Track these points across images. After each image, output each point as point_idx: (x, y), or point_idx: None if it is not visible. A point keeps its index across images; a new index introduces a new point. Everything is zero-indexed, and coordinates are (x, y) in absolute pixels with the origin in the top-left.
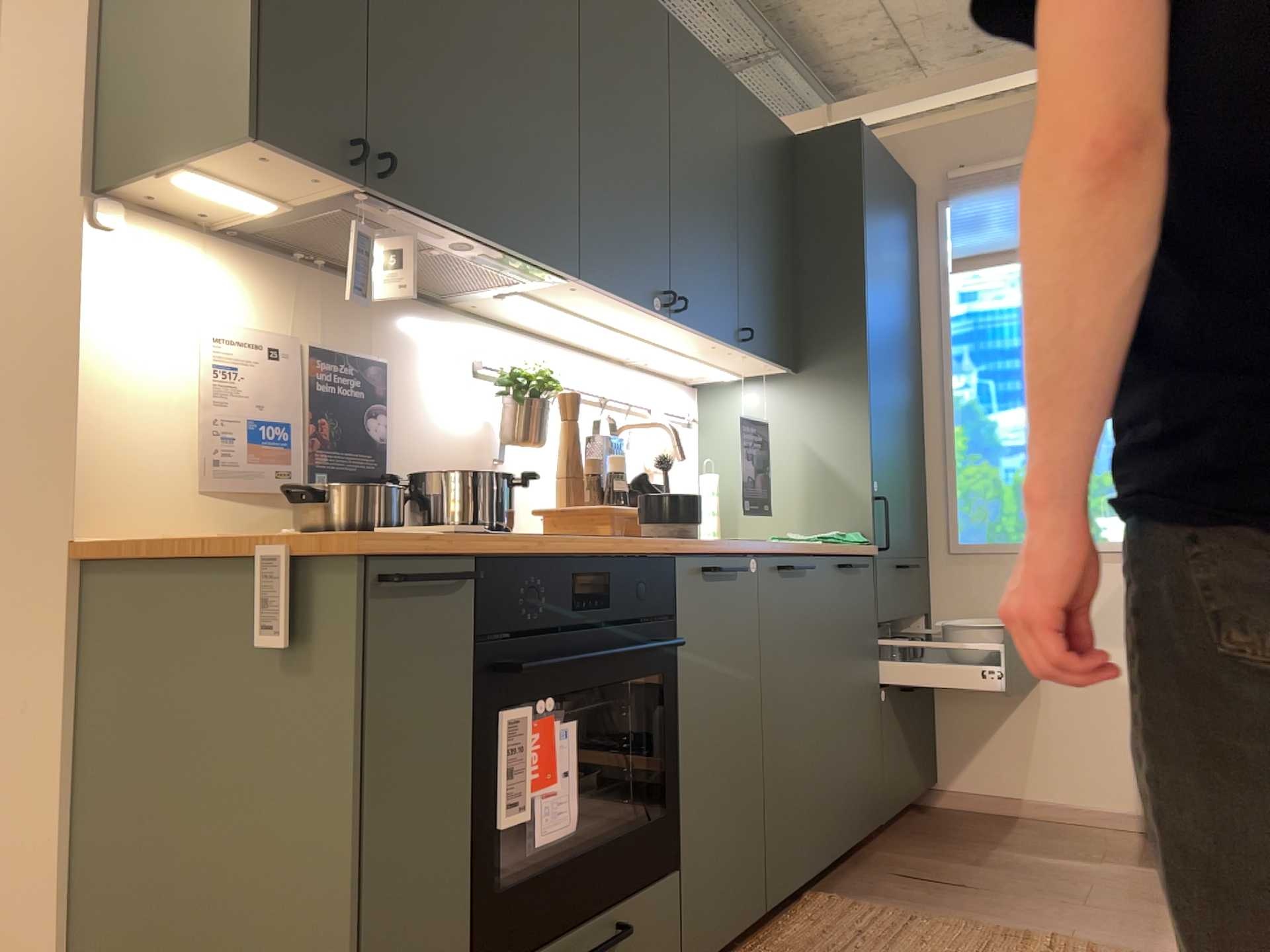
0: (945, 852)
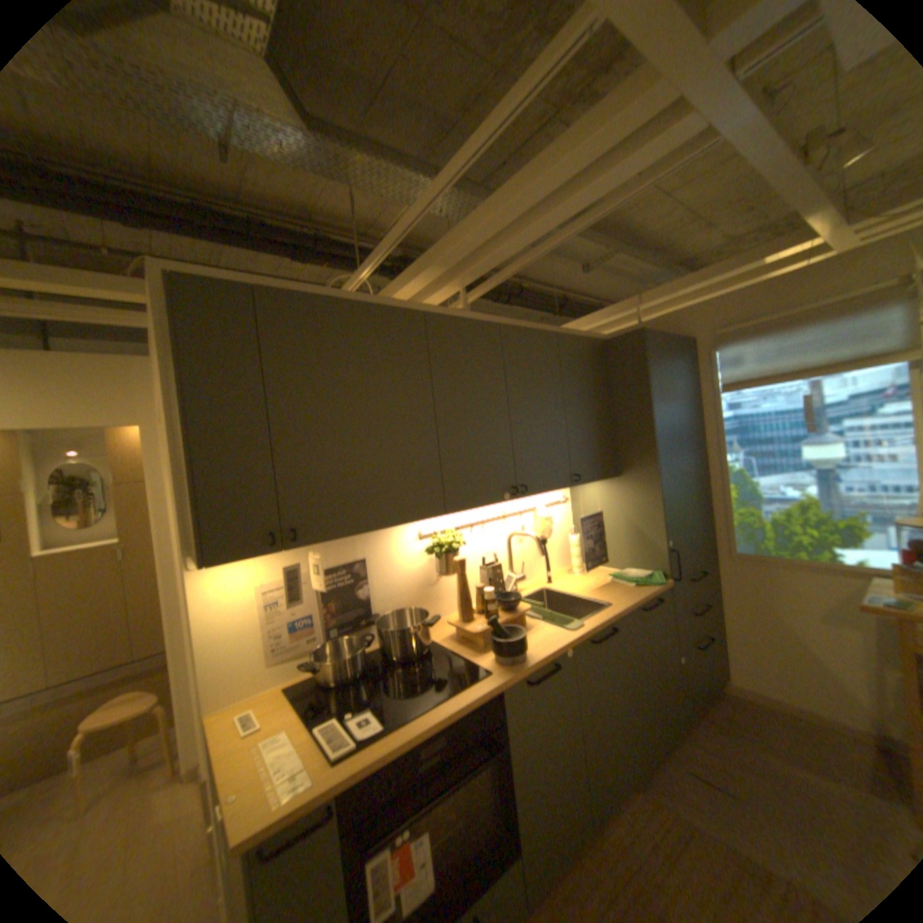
0: (727, 752)
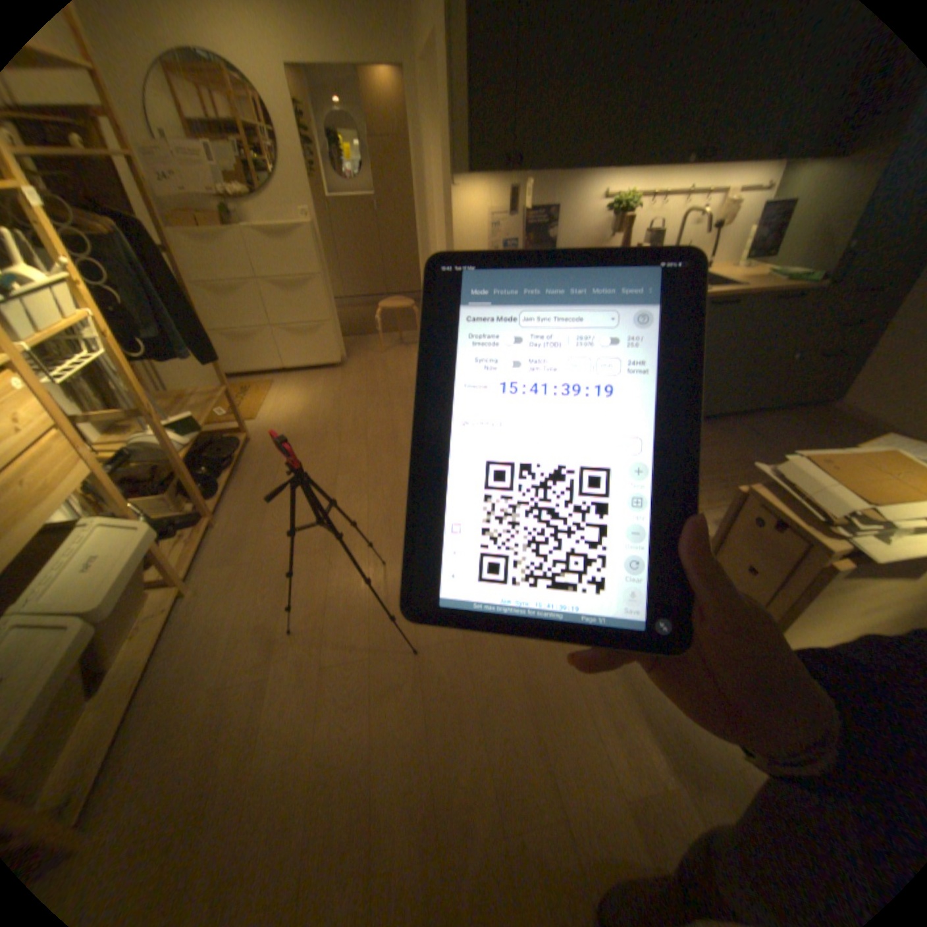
0: (791, 428)
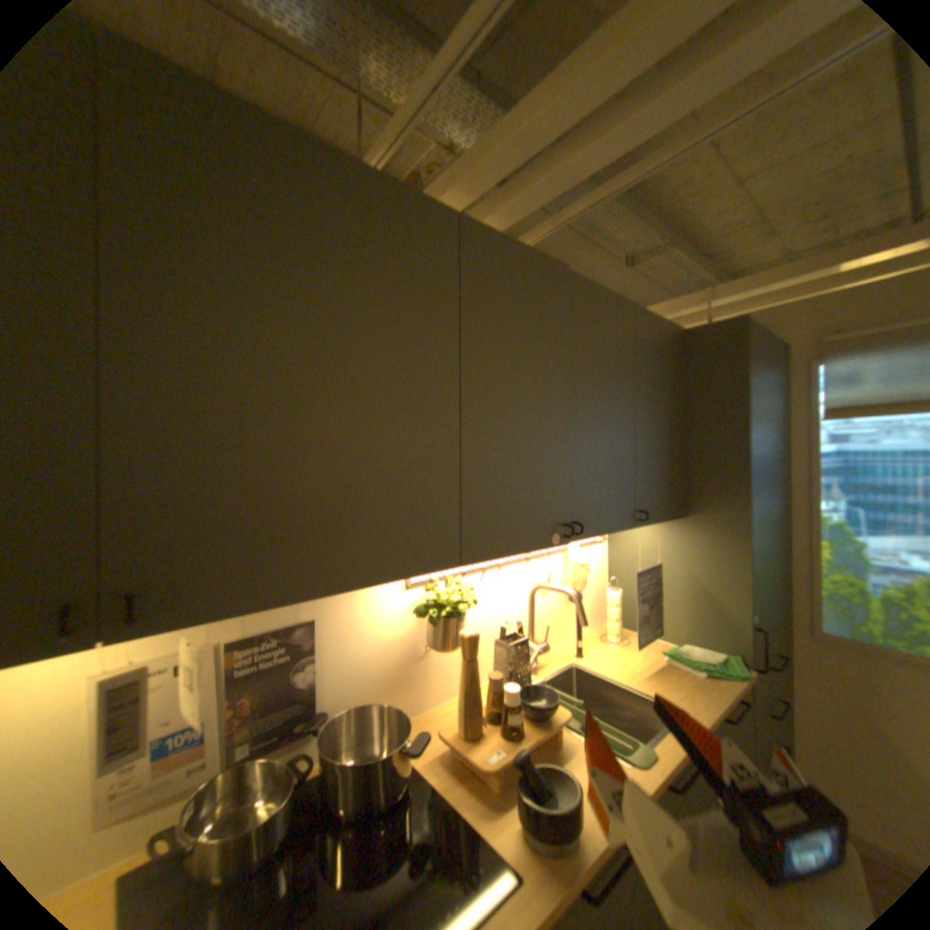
0: None
